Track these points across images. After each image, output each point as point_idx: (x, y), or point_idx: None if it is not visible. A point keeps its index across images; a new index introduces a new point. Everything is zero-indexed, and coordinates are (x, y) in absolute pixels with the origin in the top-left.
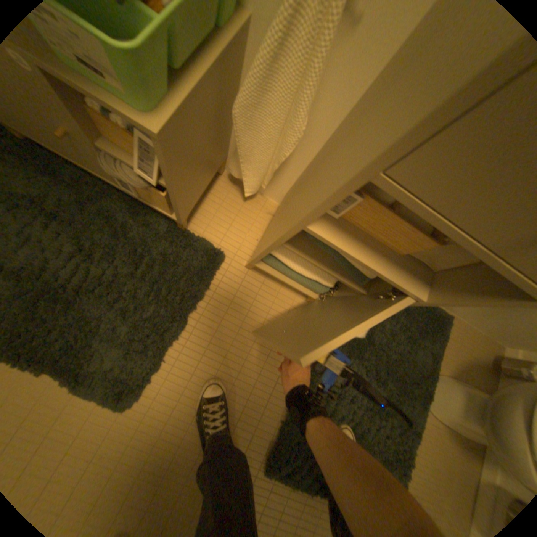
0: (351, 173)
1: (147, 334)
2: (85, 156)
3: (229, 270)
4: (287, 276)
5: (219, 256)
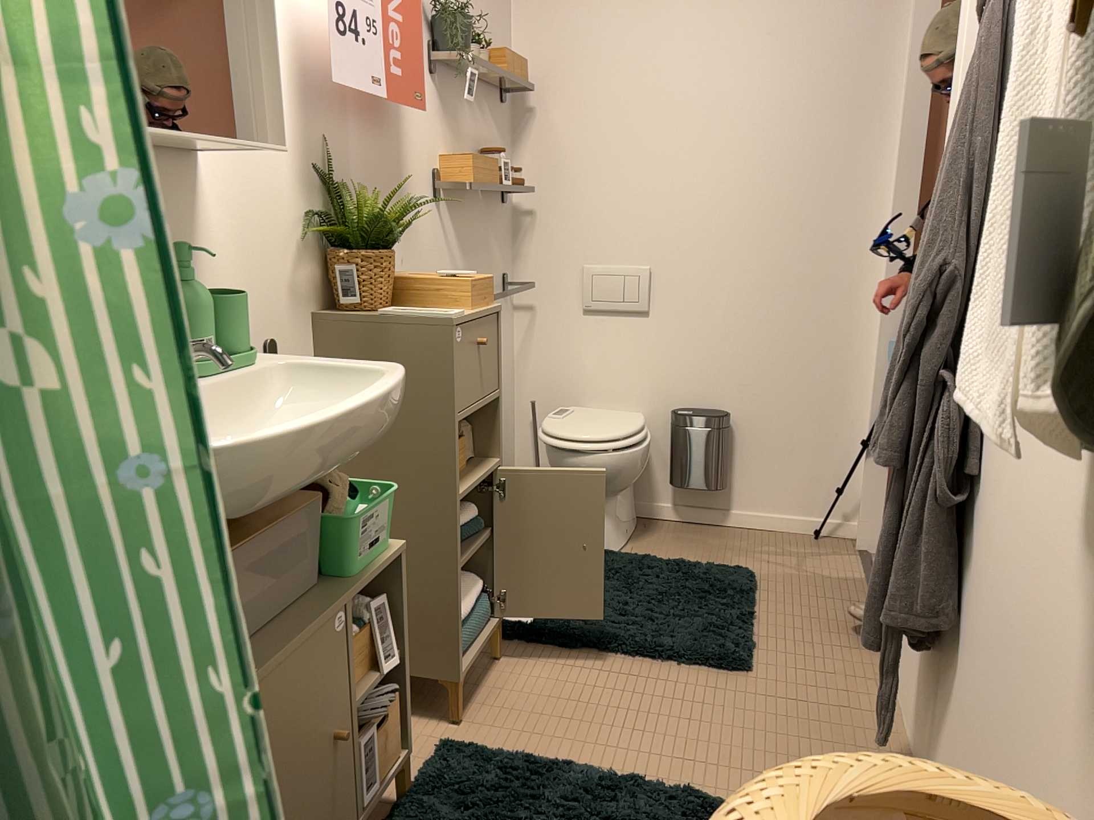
0: (452, 430)
1: (605, 793)
2: (341, 785)
3: (472, 741)
4: (478, 625)
5: (451, 742)
